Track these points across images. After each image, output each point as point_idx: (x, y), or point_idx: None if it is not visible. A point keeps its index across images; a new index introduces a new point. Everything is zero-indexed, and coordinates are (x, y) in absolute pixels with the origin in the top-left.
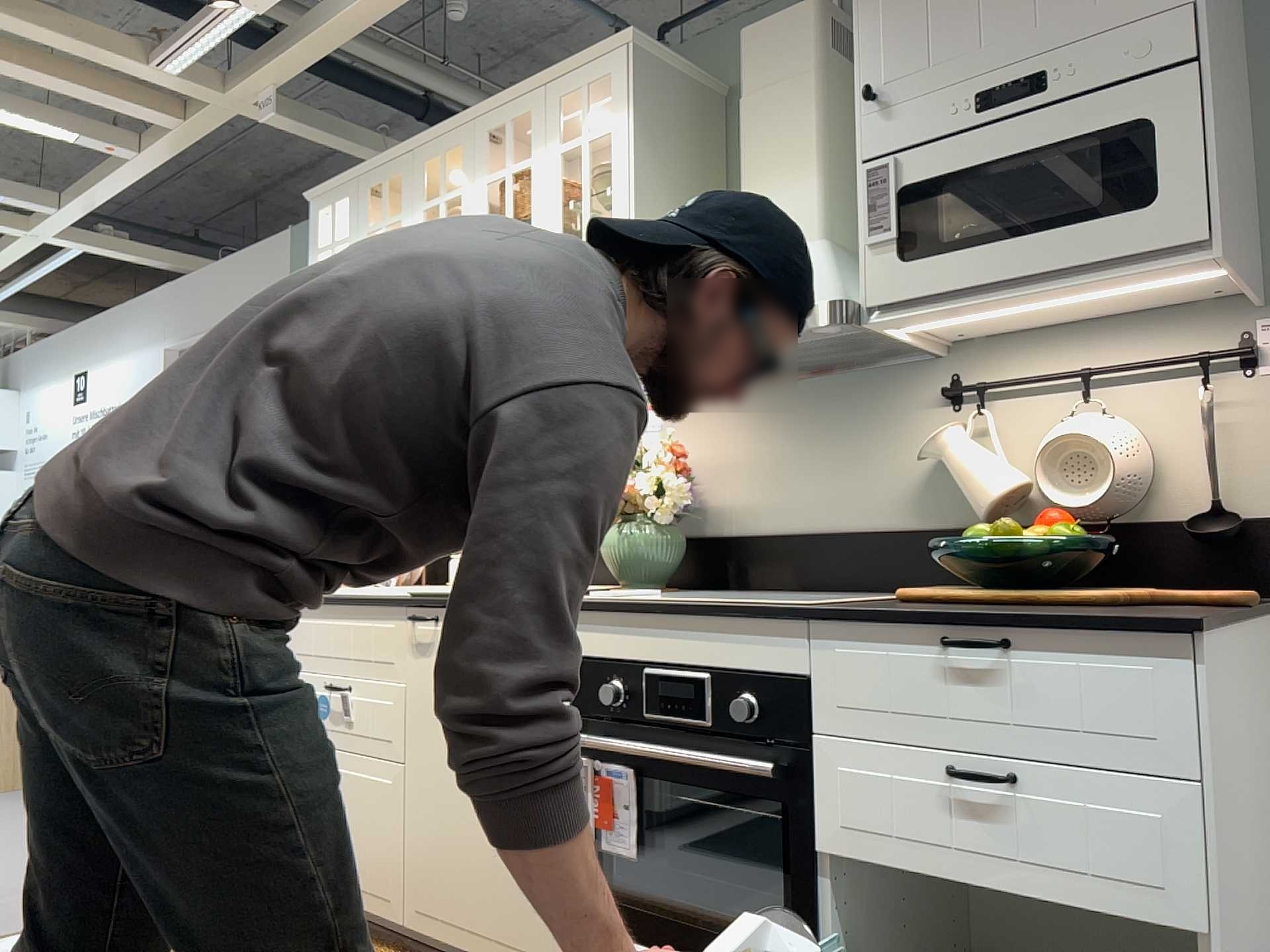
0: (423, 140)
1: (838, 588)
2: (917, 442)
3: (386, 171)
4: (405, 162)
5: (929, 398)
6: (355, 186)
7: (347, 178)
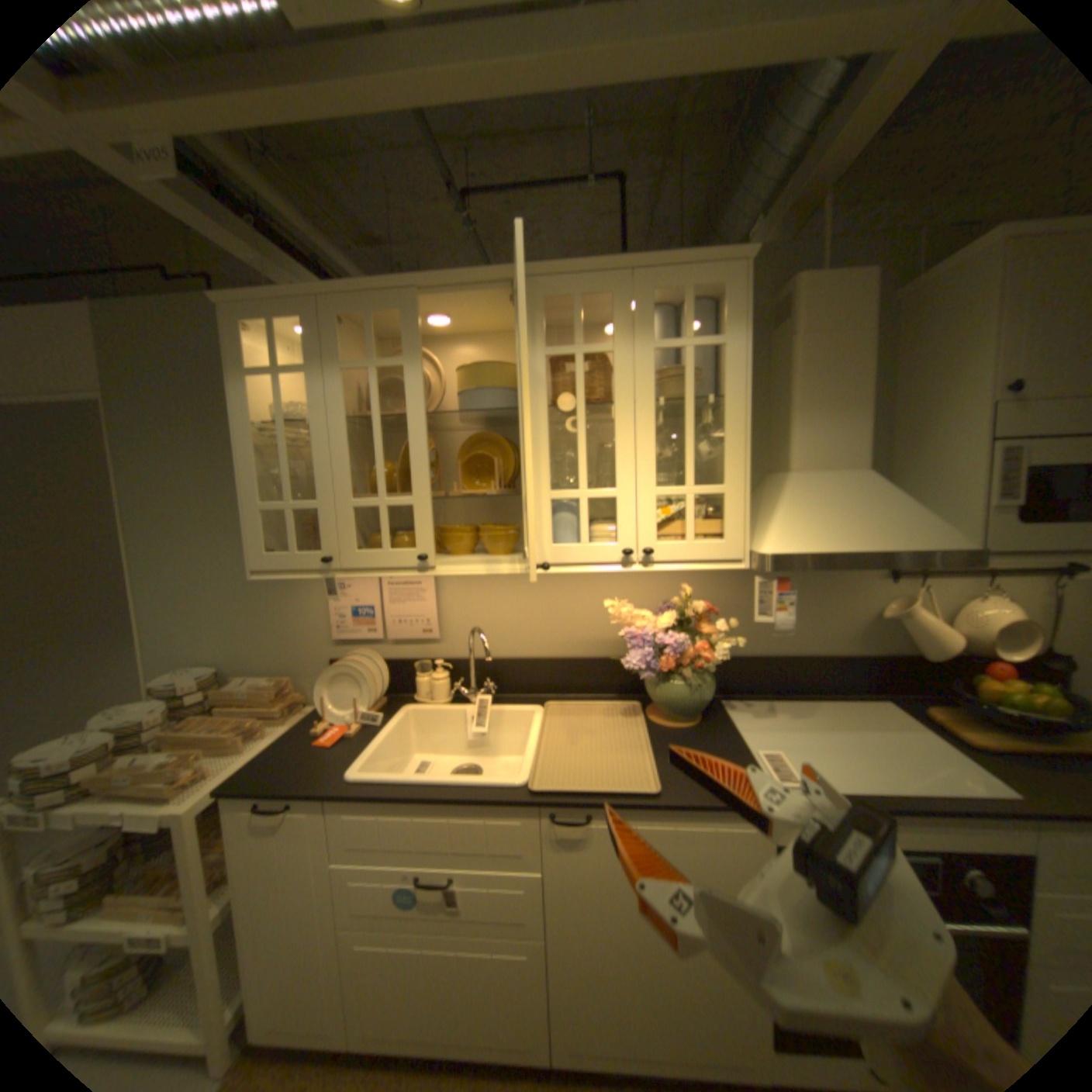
0: (438, 279)
1: (803, 693)
2: (866, 601)
3: (367, 299)
4: (403, 296)
5: (878, 574)
6: (308, 304)
7: (294, 291)
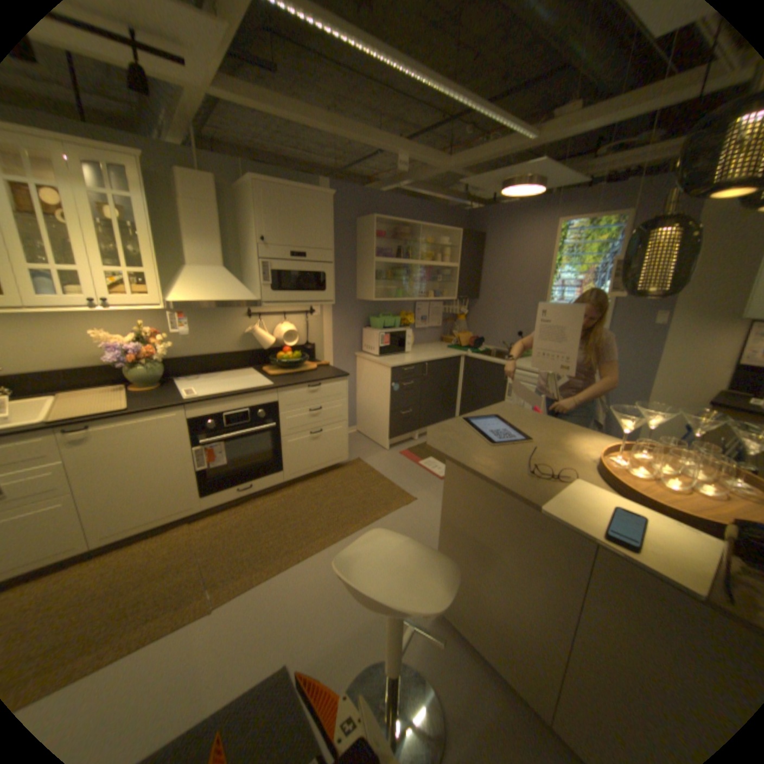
0: None
1: (216, 370)
2: (239, 327)
3: None
4: None
5: (242, 315)
6: None
7: None
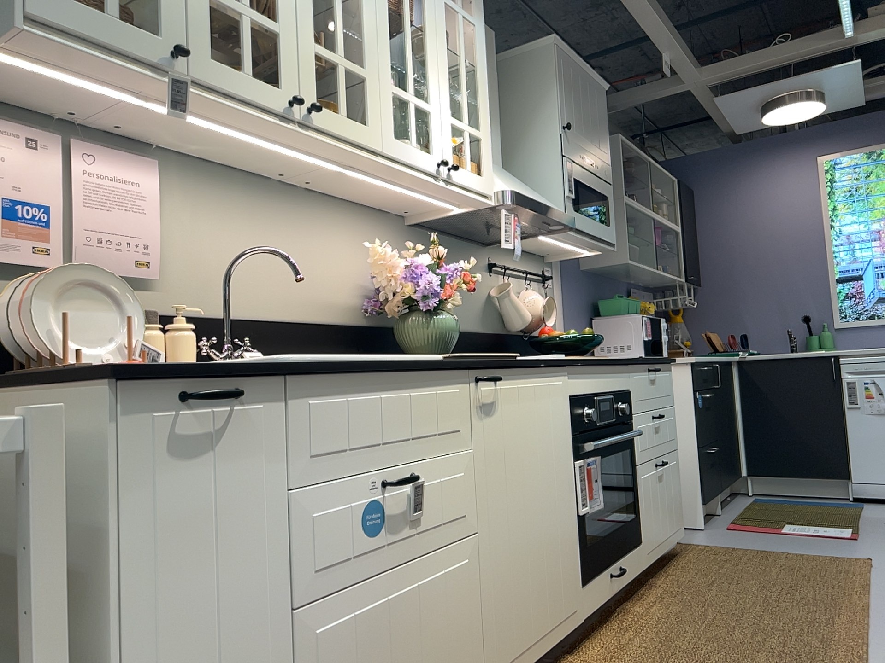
0: None
1: None
2: (482, 287)
3: None
4: None
5: (485, 266)
6: None
7: None
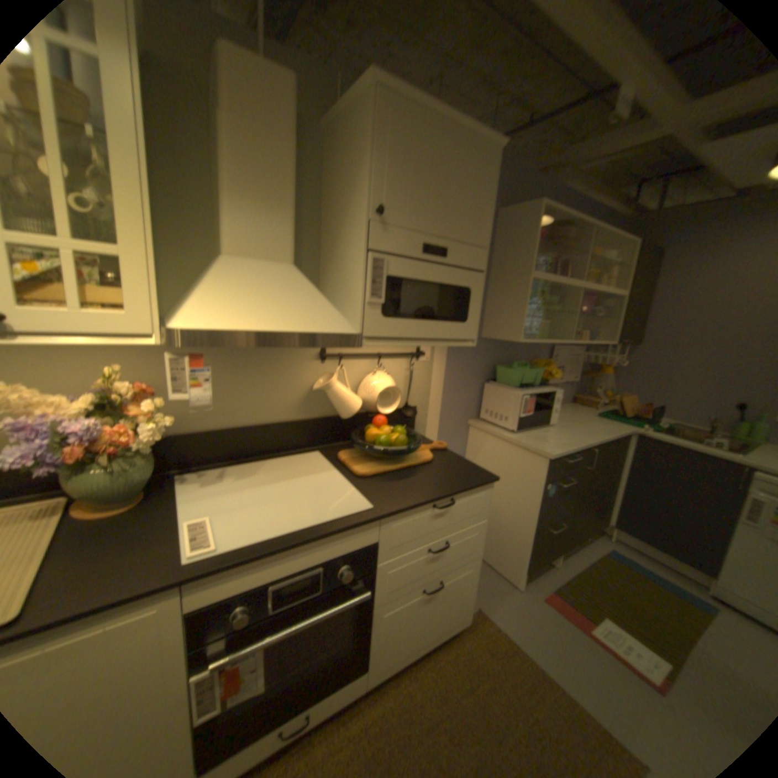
0: None
1: (257, 453)
2: (303, 376)
3: None
4: None
5: (311, 355)
6: None
7: None
